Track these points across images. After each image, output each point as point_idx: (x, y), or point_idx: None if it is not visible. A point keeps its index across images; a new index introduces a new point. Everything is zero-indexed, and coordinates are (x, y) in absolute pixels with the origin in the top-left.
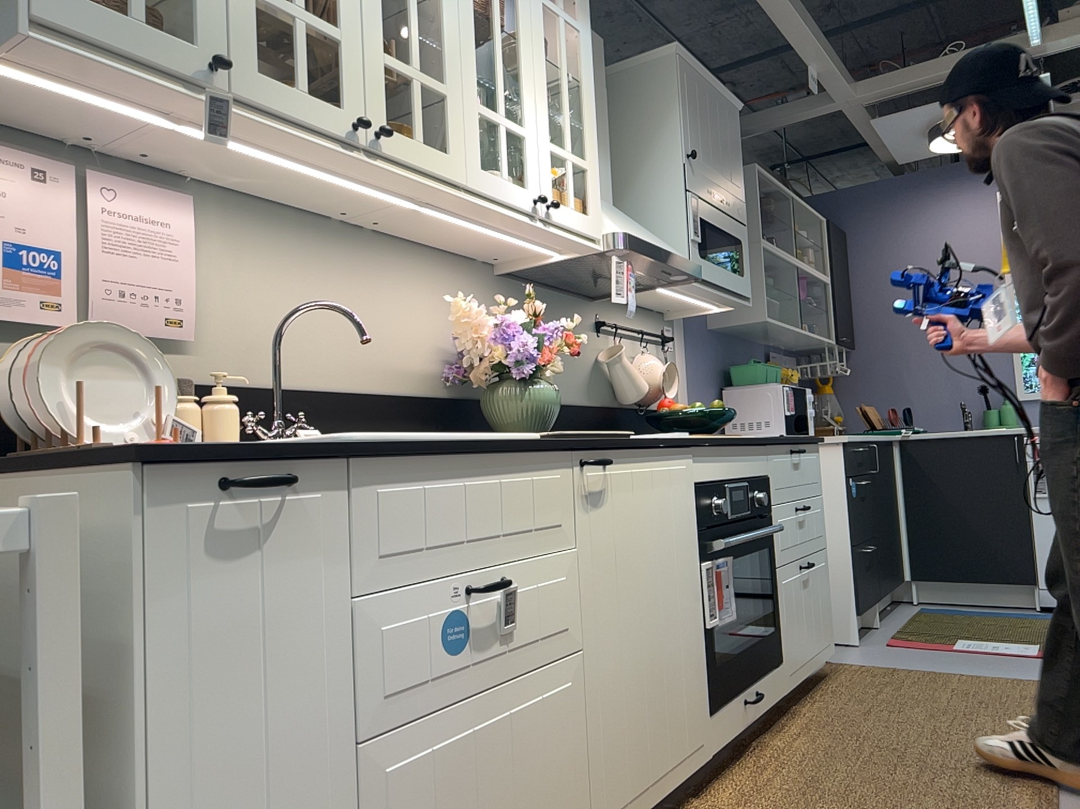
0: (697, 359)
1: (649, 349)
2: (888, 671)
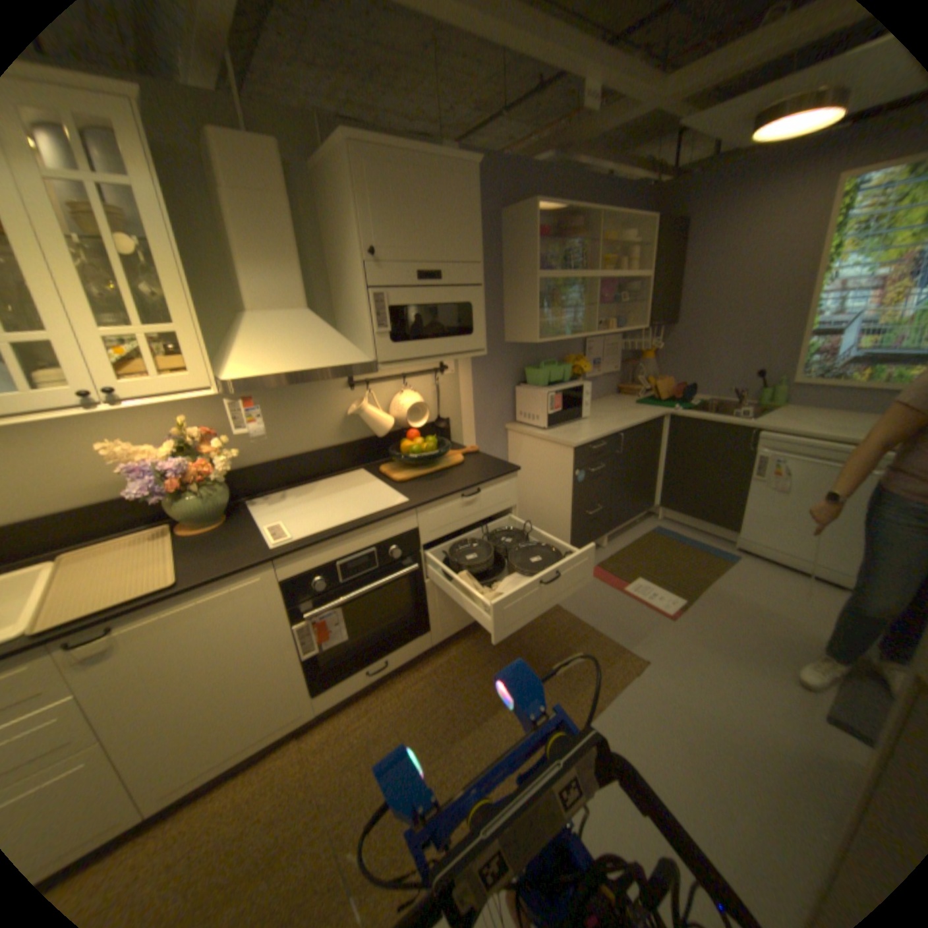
0: (484, 371)
1: (418, 383)
2: (550, 613)
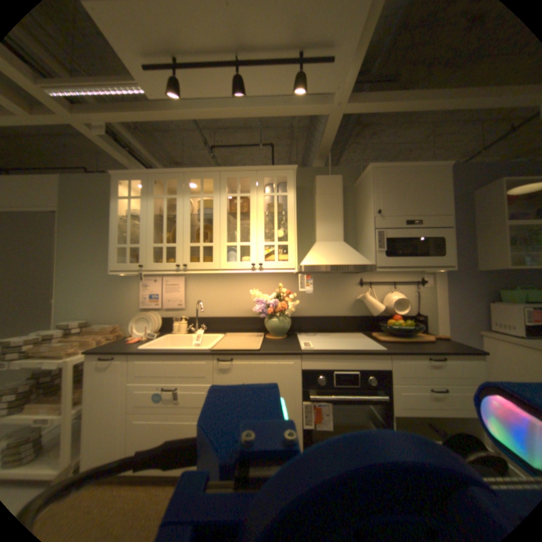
0: (459, 288)
1: (404, 288)
2: None
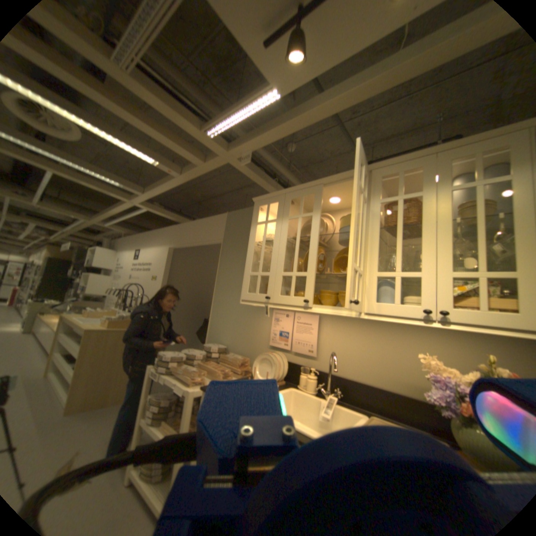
0: None
1: None
2: None
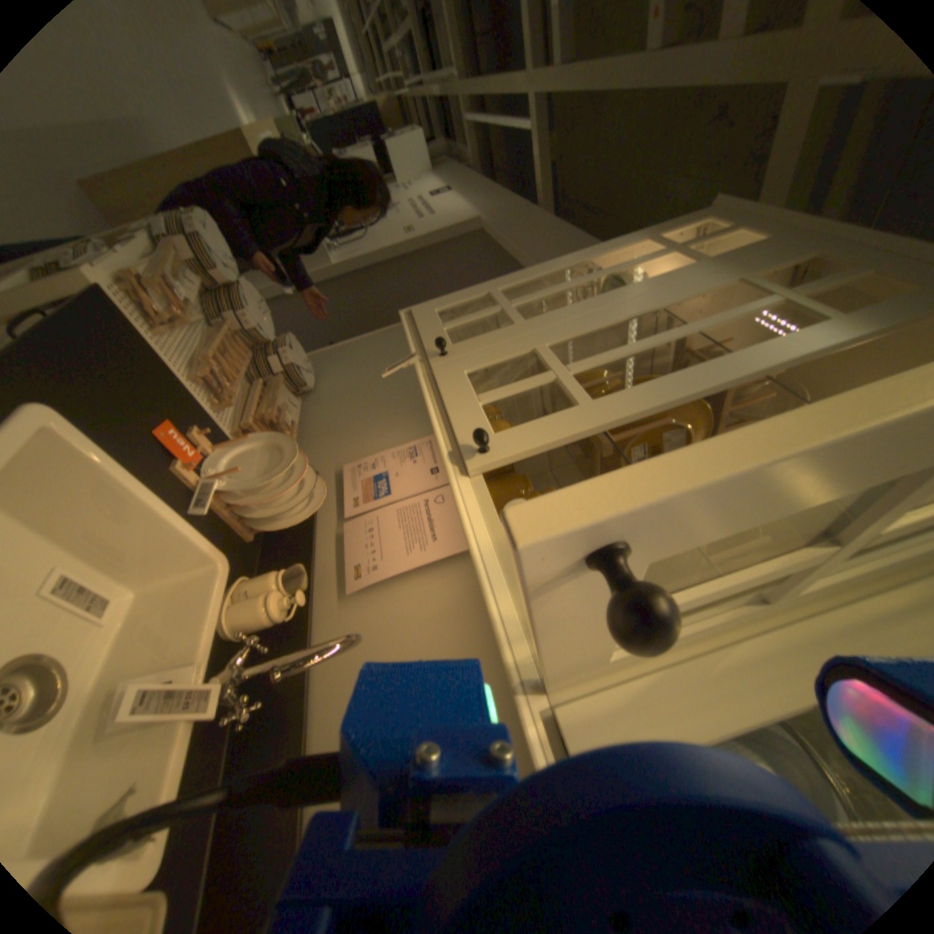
0: None
1: None
2: None
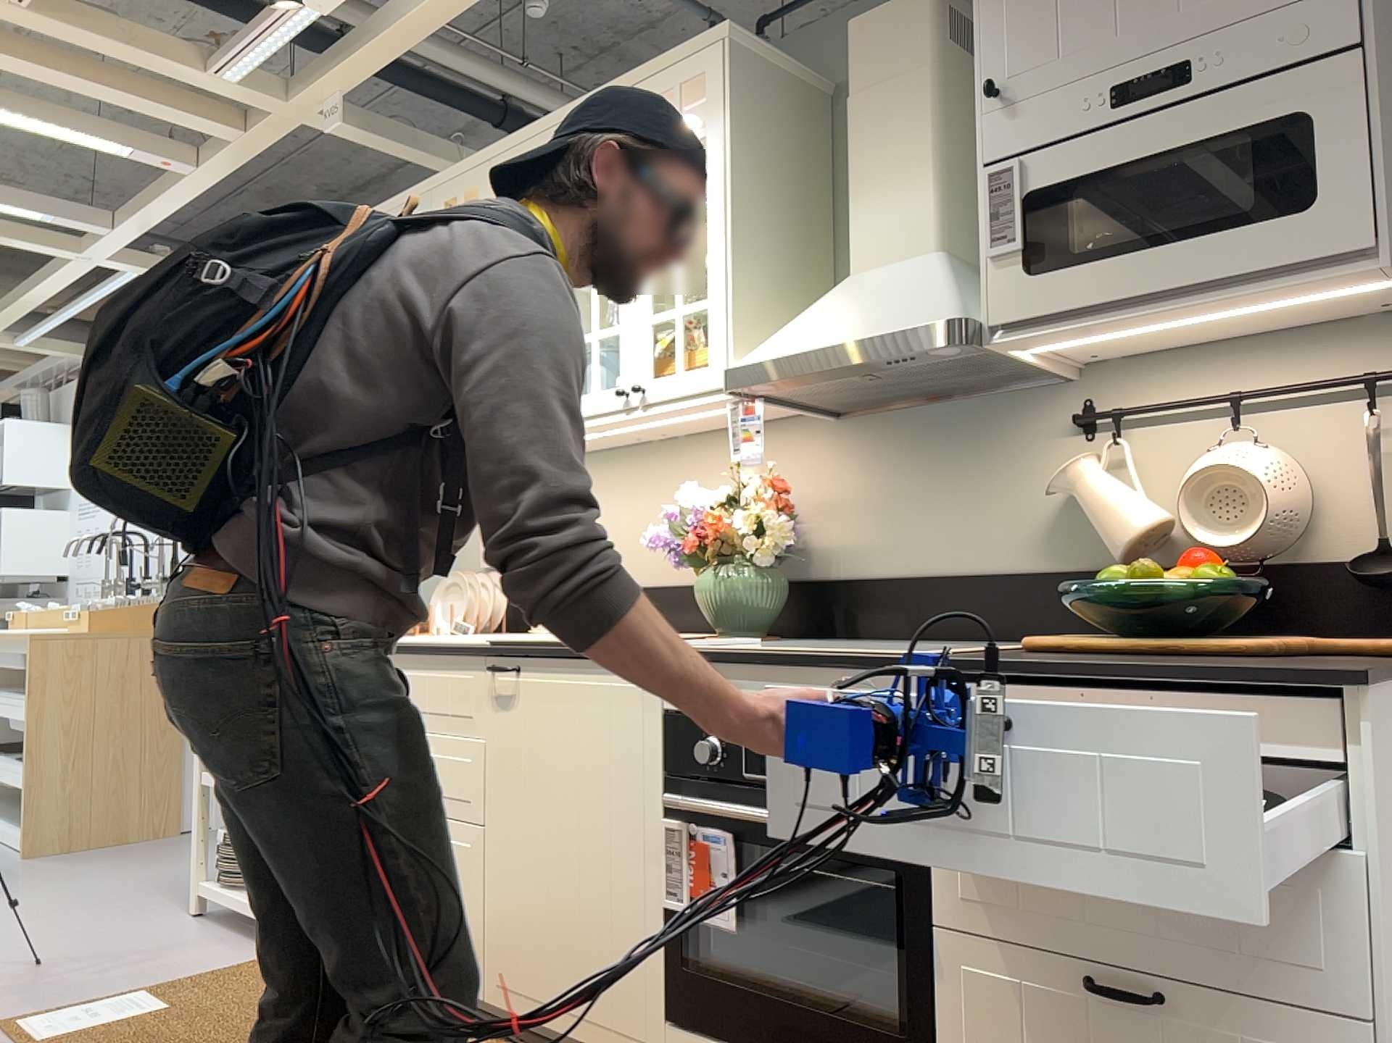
0: None
1: (1306, 421)
2: None
